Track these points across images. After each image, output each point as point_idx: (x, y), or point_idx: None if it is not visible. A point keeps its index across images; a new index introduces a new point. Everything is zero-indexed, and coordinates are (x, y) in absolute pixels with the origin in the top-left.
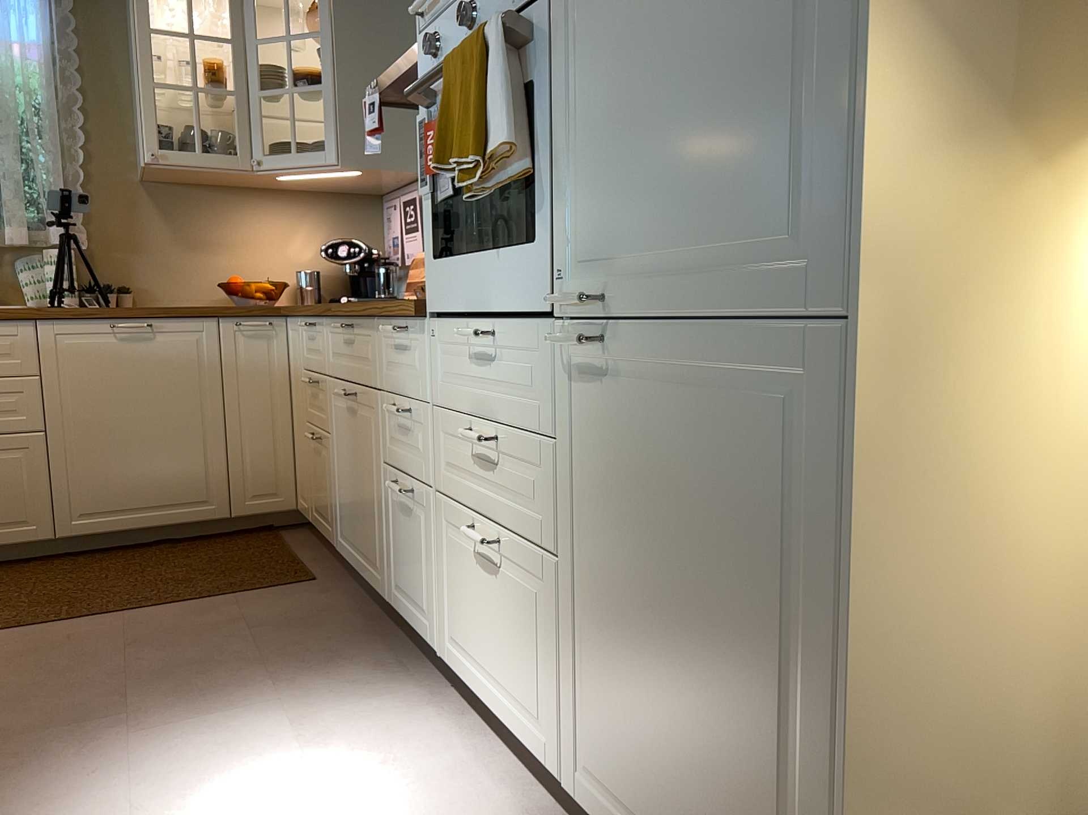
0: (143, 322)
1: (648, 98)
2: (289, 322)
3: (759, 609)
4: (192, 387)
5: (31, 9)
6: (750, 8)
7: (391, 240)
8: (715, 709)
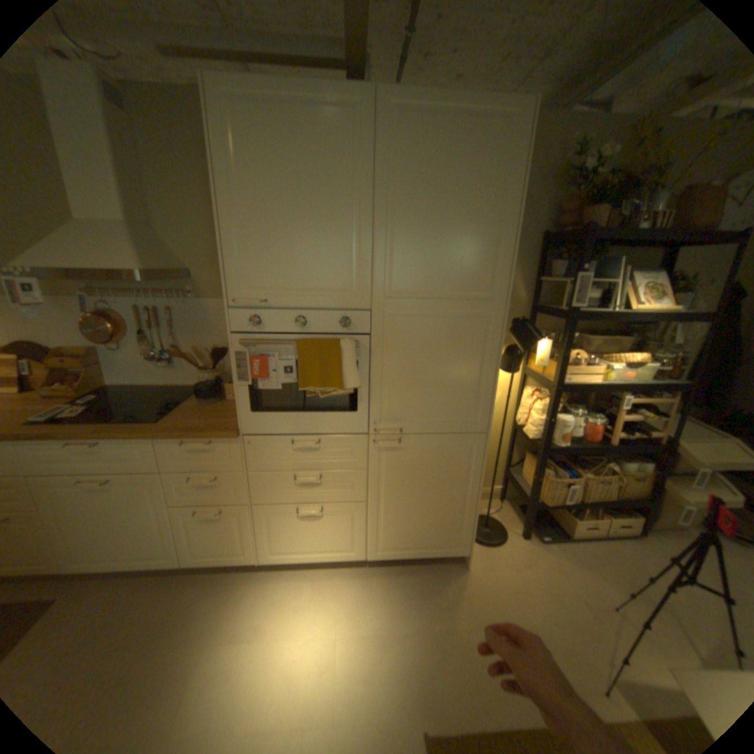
0: None
1: (420, 380)
2: None
3: (452, 488)
4: None
5: None
6: (460, 370)
7: None
8: (436, 511)
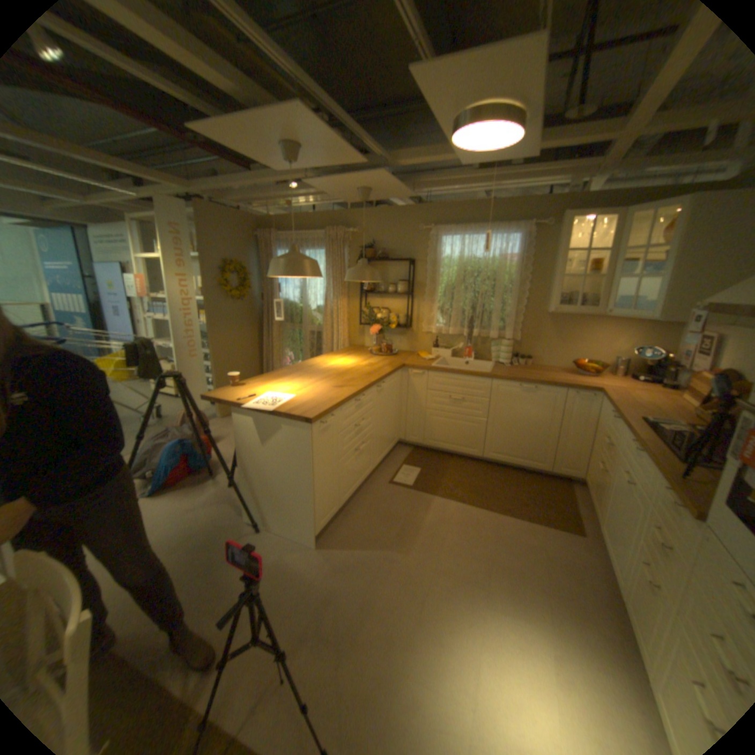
0: (532, 385)
1: None
2: (605, 398)
3: None
4: (547, 416)
5: (516, 240)
6: None
7: (685, 352)
8: None
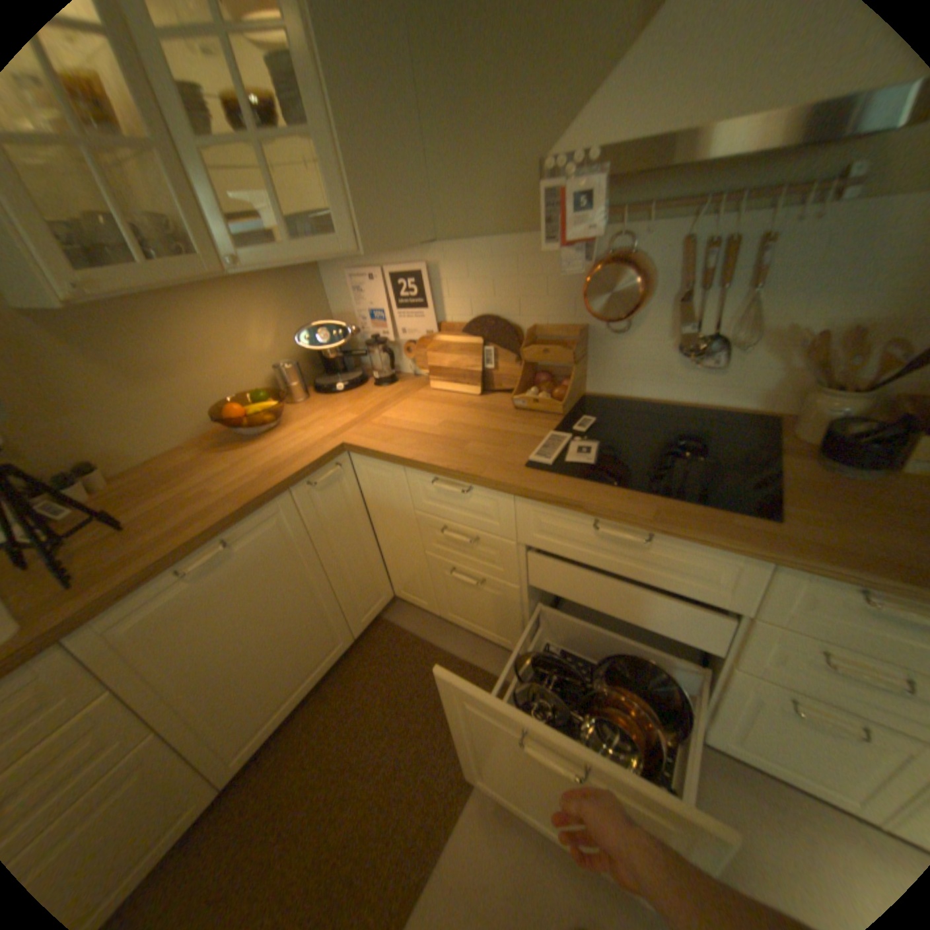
0: (211, 544)
1: None
2: (364, 458)
3: None
4: (290, 571)
5: None
6: None
7: (367, 313)
8: None
